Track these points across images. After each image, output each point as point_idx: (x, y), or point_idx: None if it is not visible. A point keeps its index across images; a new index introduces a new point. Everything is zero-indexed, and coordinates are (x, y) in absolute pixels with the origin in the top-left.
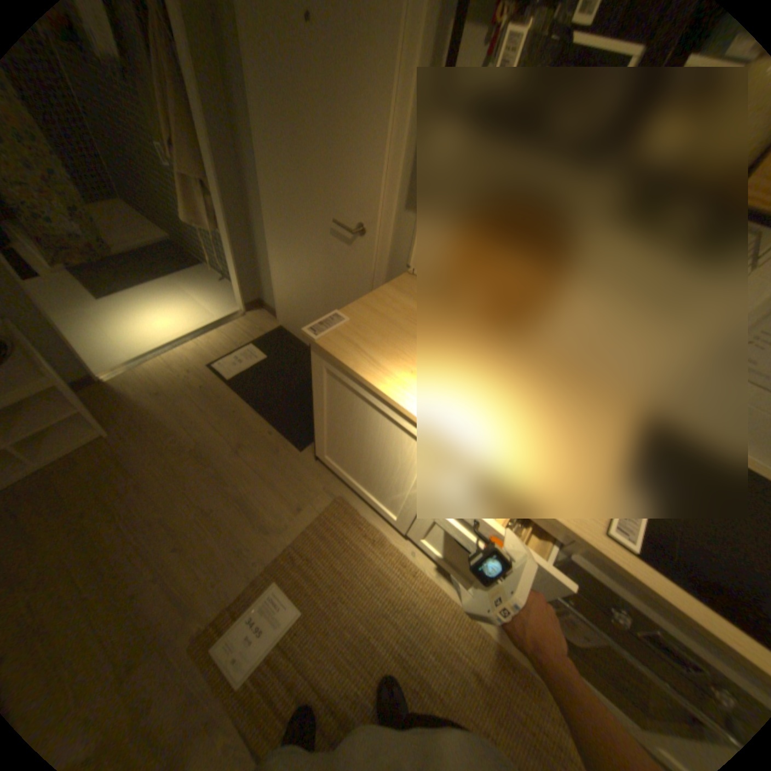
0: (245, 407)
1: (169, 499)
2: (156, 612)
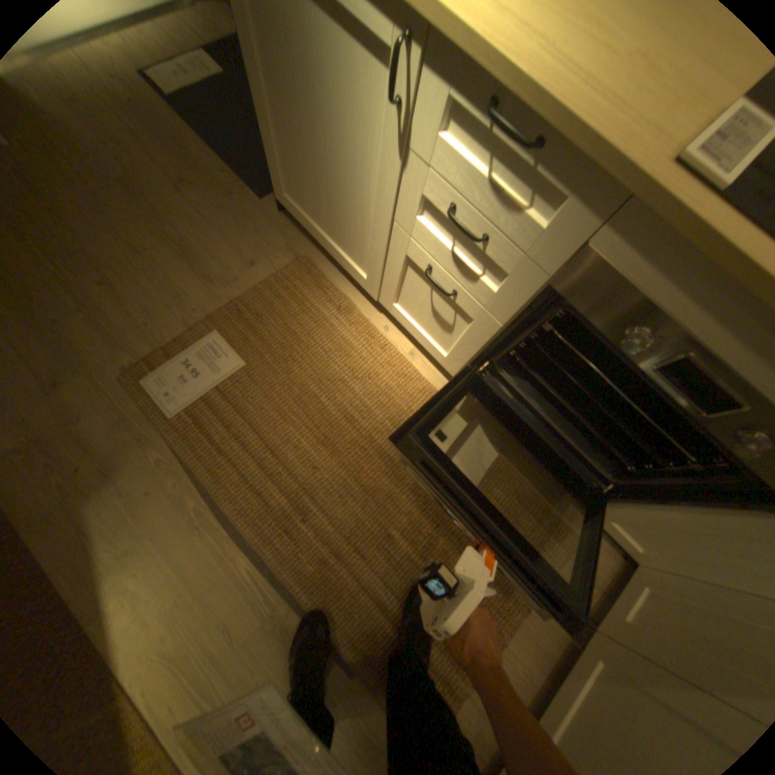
0: (191, 135)
1: (92, 230)
2: (81, 340)
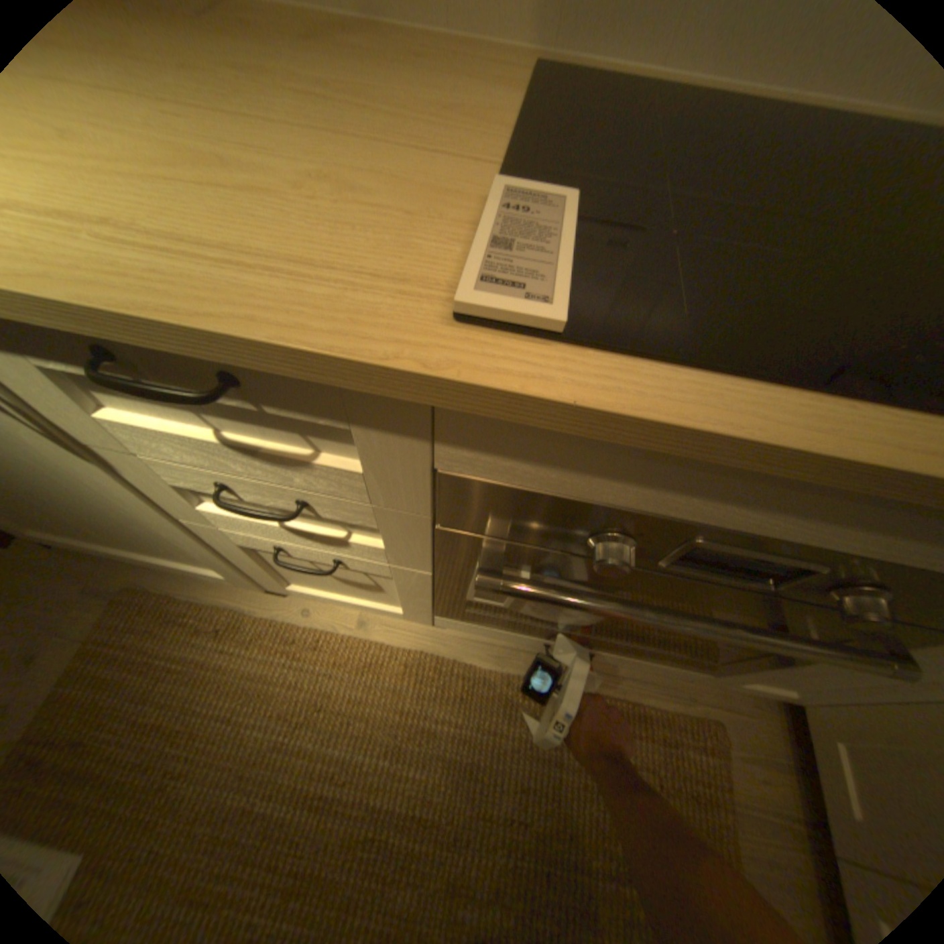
0: None
1: None
2: None
